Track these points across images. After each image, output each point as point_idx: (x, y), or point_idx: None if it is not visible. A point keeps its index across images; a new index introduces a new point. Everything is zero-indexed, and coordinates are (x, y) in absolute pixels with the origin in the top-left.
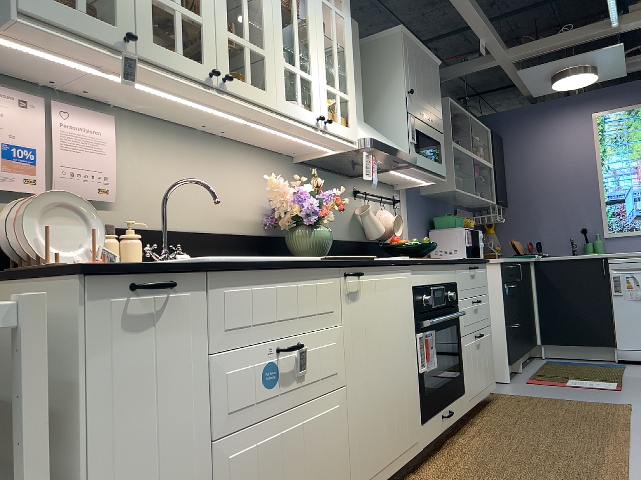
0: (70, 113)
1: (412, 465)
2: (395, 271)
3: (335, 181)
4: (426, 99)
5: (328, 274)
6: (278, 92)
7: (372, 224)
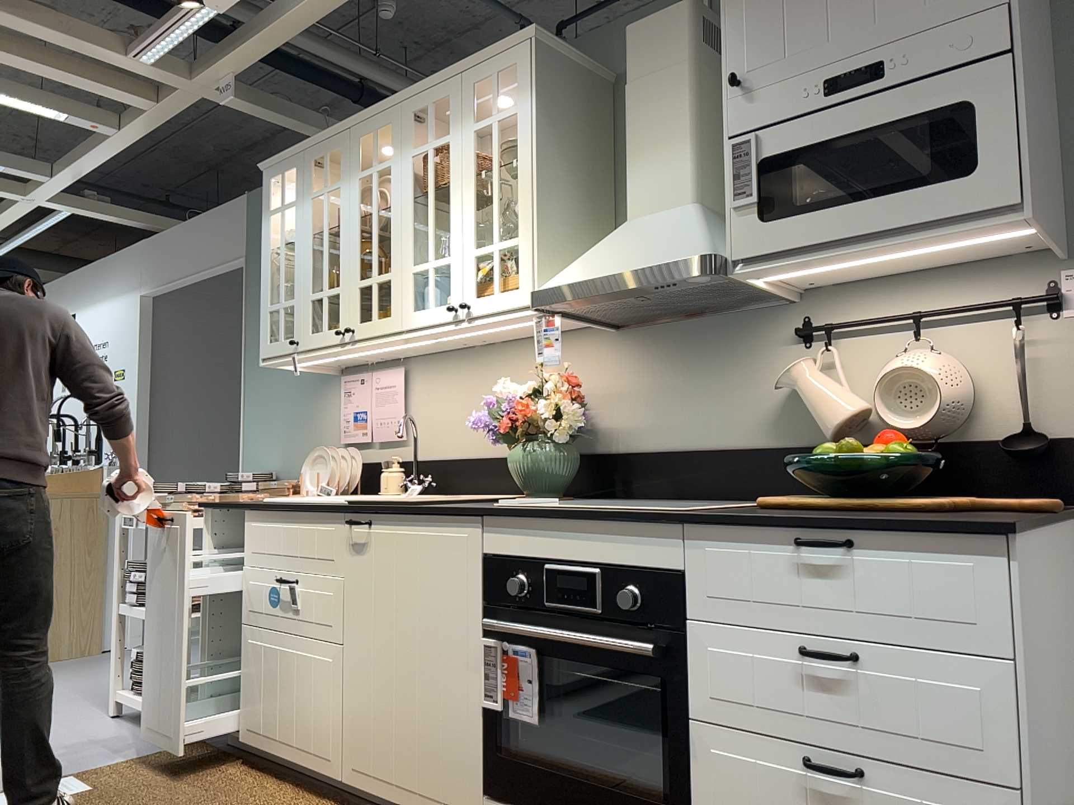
0: (379, 377)
1: None
2: (435, 523)
3: (726, 327)
4: (850, 23)
5: (330, 519)
6: (403, 307)
7: (811, 405)
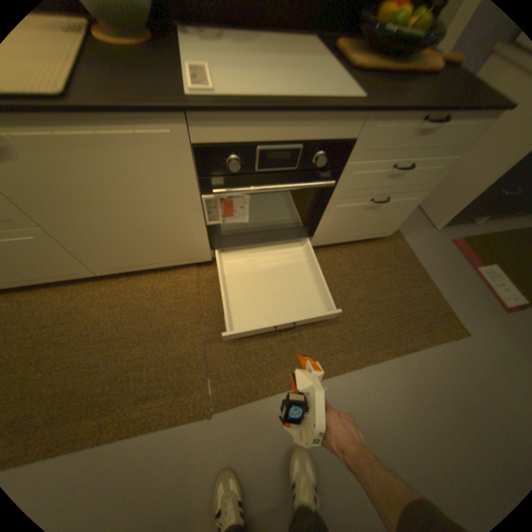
0: None
1: (194, 265)
2: (120, 122)
3: None
4: None
5: None
6: None
7: None
